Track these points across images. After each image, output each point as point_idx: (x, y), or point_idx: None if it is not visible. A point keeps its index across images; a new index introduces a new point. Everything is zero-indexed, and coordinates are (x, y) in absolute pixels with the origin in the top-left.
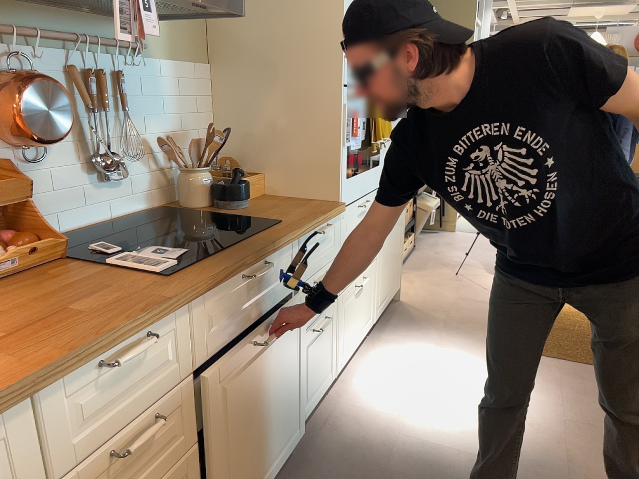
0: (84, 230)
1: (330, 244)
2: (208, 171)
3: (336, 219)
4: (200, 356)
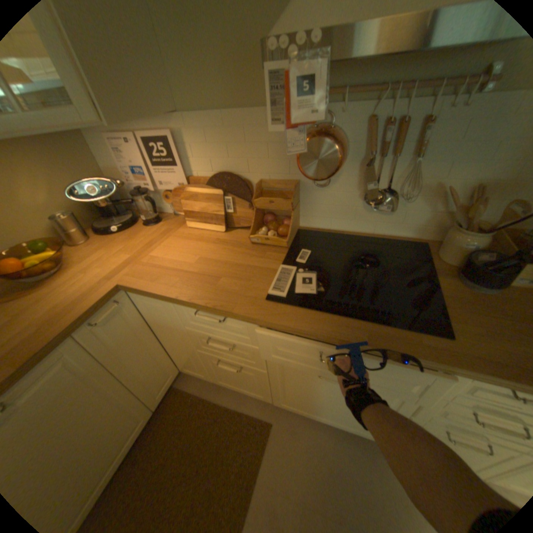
0: (347, 232)
1: None
2: (483, 237)
3: None
4: (271, 348)
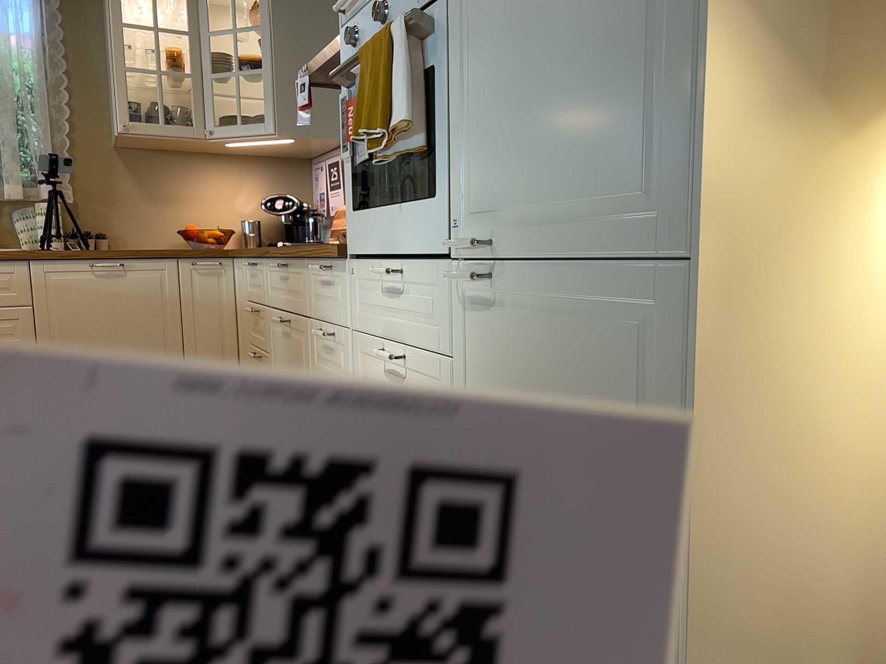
0: None
1: (339, 300)
2: None
3: (344, 268)
4: (268, 299)
